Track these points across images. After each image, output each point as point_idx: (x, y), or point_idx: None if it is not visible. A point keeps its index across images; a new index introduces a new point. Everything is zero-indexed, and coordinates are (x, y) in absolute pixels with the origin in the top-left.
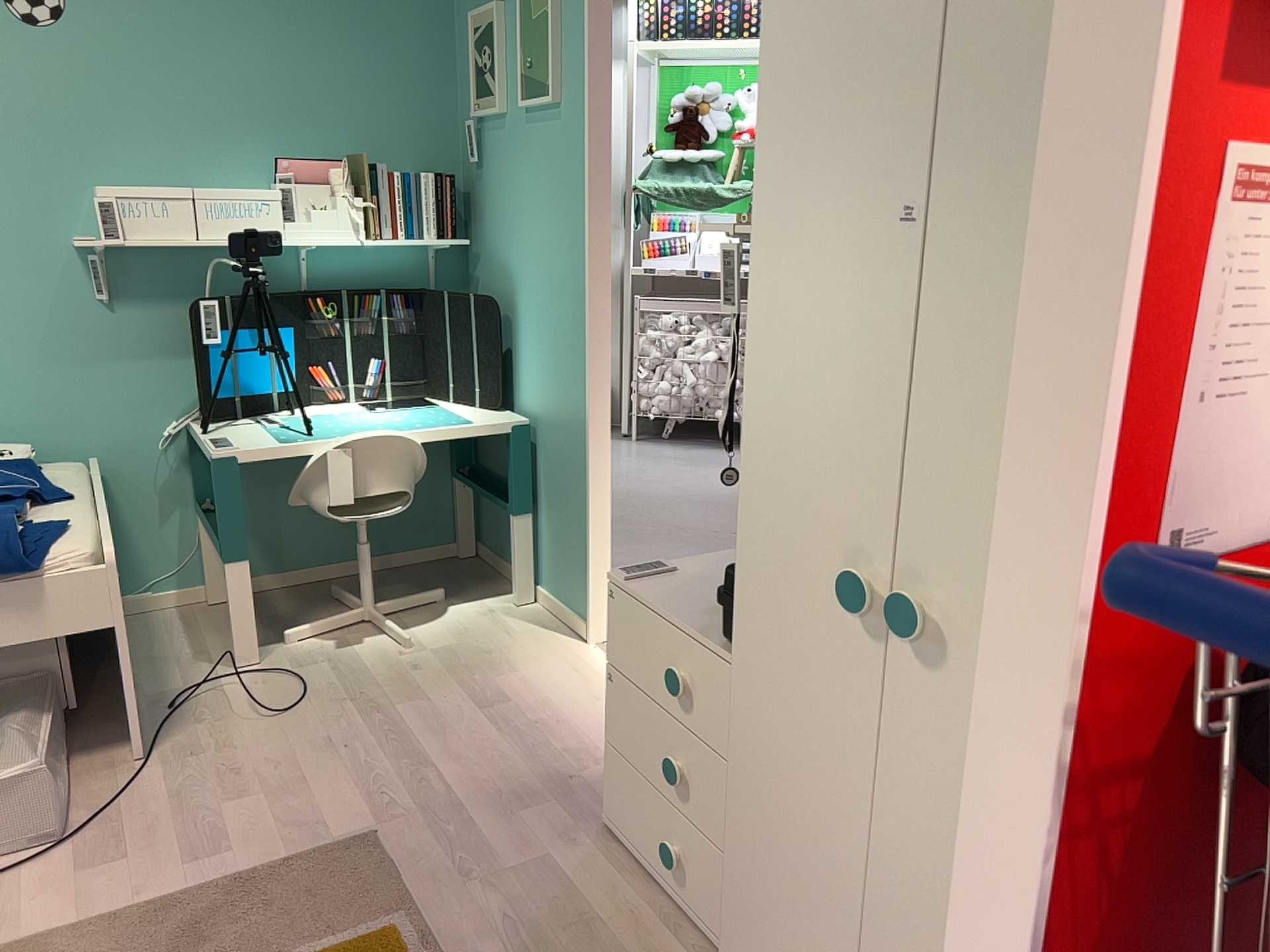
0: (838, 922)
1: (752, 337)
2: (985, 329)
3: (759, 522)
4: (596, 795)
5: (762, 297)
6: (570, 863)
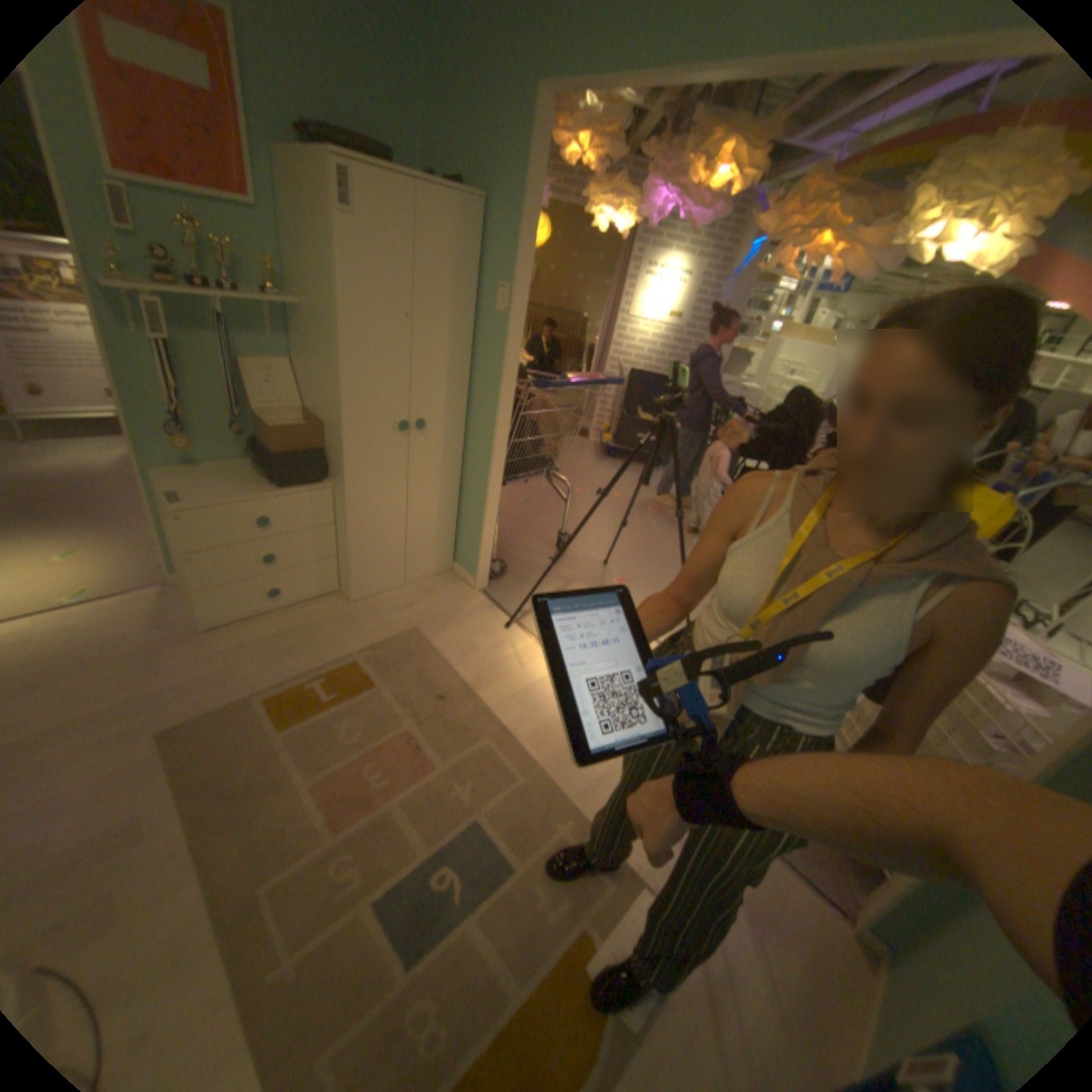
0: (397, 522)
1: (341, 360)
2: (431, 349)
3: (353, 425)
4: (166, 638)
5: (336, 344)
6: (230, 645)
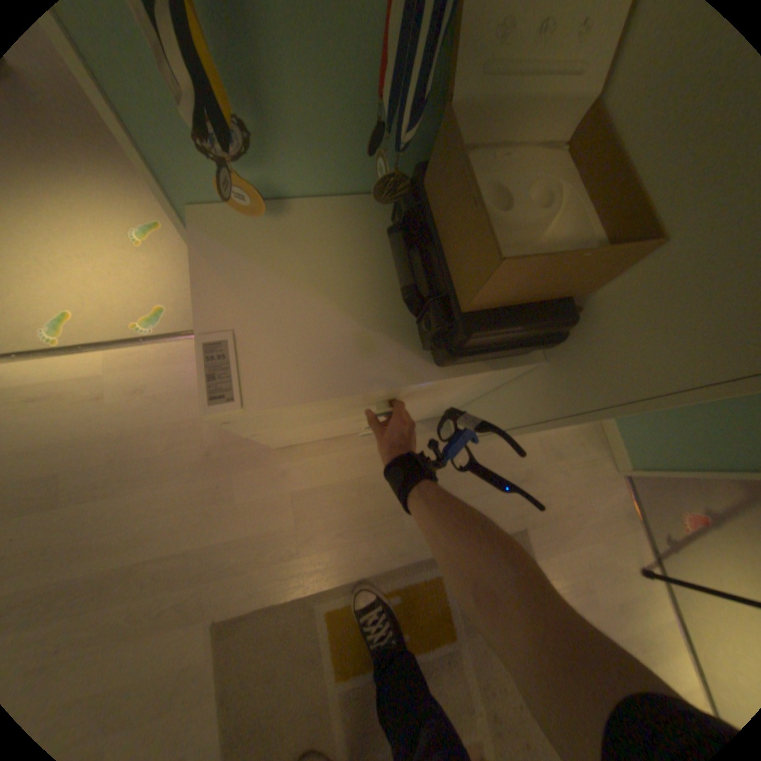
0: None
1: None
2: None
3: None
4: (237, 443)
5: None
6: (304, 482)
